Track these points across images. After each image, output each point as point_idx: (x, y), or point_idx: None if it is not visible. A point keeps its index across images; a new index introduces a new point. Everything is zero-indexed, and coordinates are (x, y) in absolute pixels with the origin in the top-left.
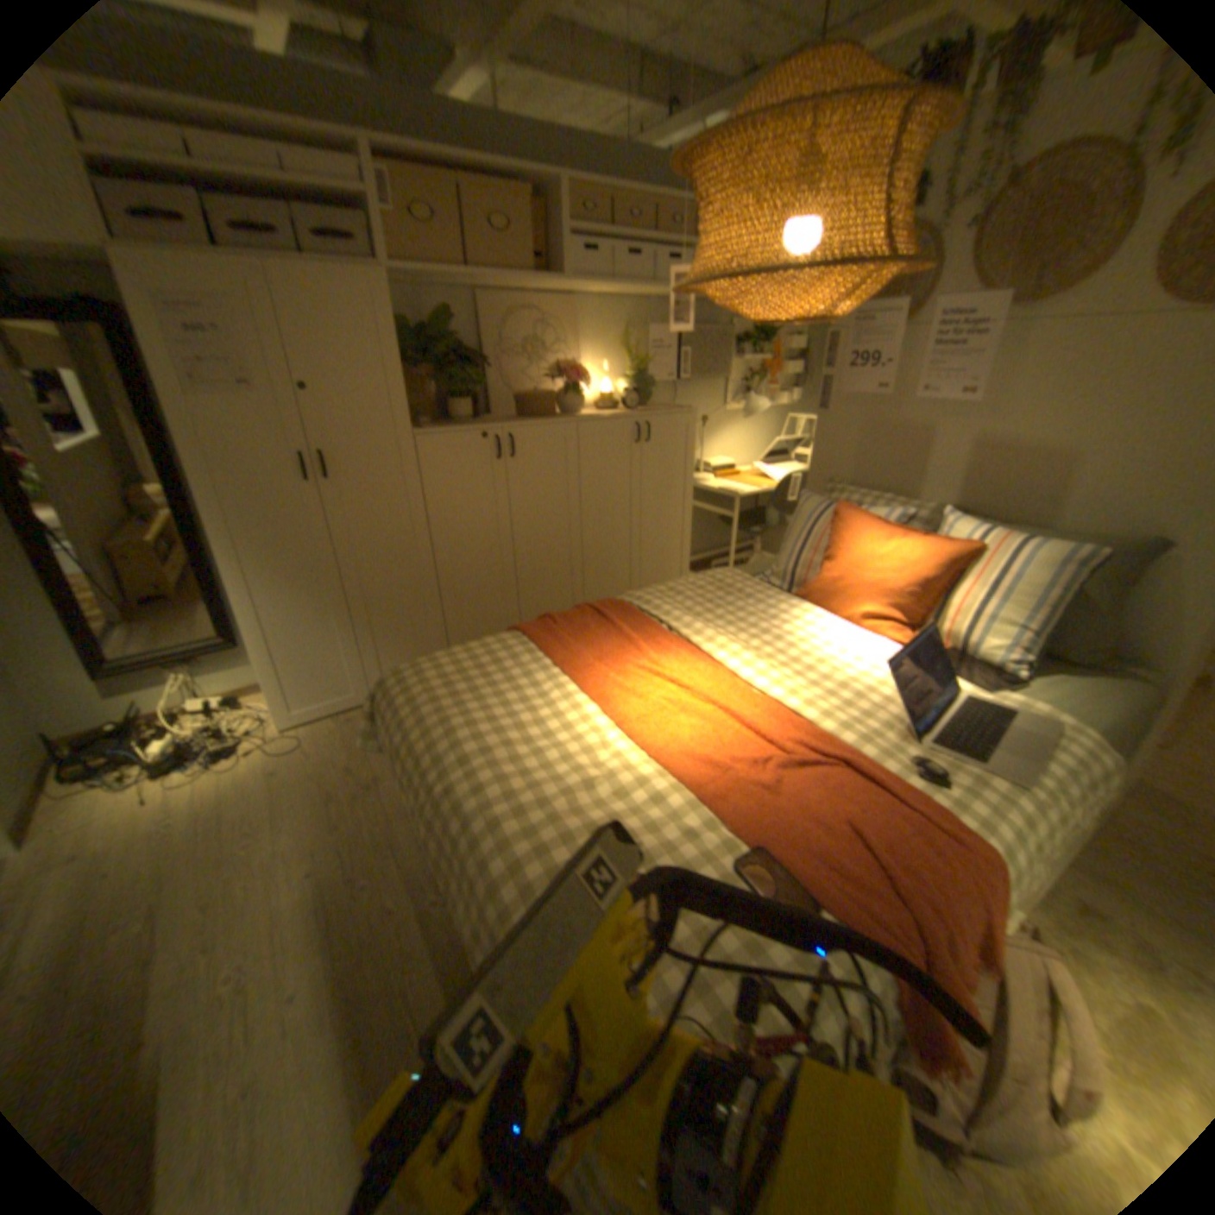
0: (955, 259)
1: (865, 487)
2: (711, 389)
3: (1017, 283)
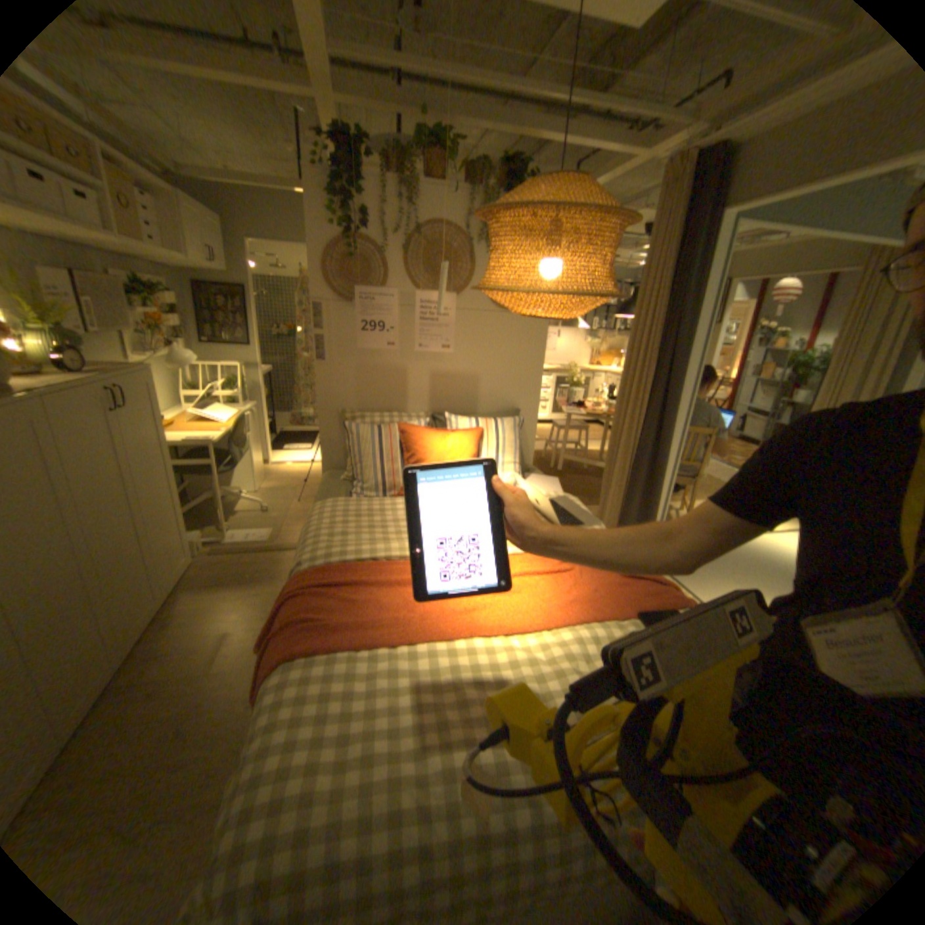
0: (395, 266)
1: (369, 410)
2: (109, 339)
3: (433, 287)
